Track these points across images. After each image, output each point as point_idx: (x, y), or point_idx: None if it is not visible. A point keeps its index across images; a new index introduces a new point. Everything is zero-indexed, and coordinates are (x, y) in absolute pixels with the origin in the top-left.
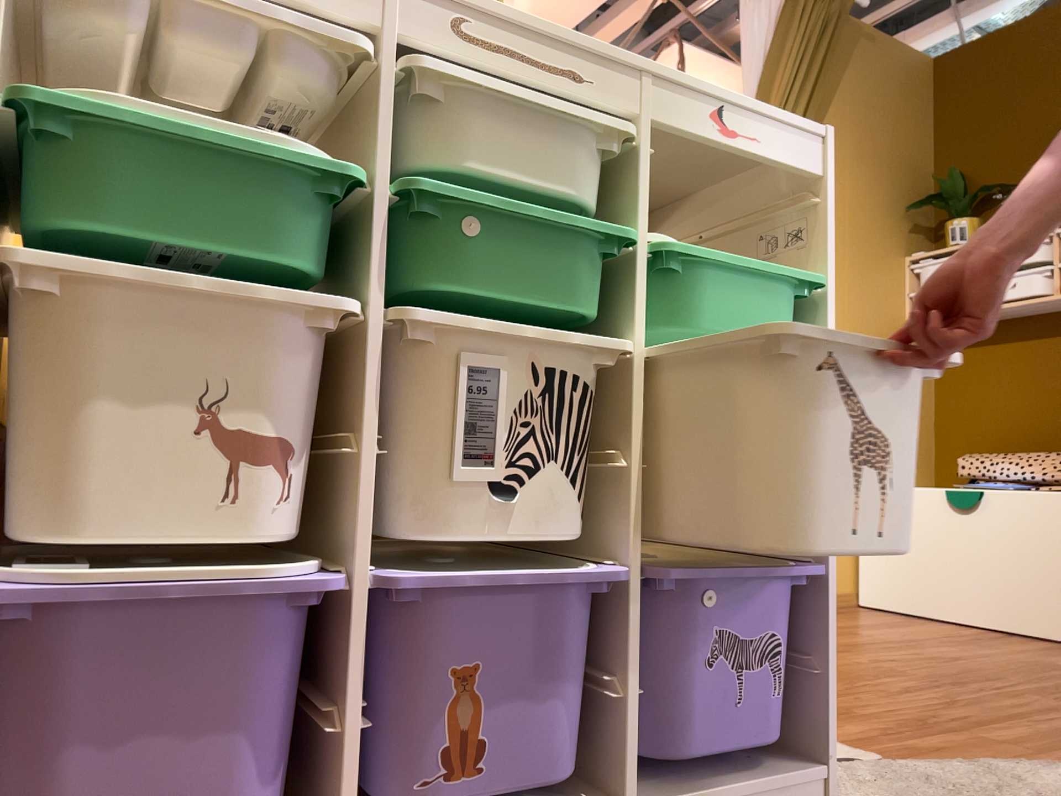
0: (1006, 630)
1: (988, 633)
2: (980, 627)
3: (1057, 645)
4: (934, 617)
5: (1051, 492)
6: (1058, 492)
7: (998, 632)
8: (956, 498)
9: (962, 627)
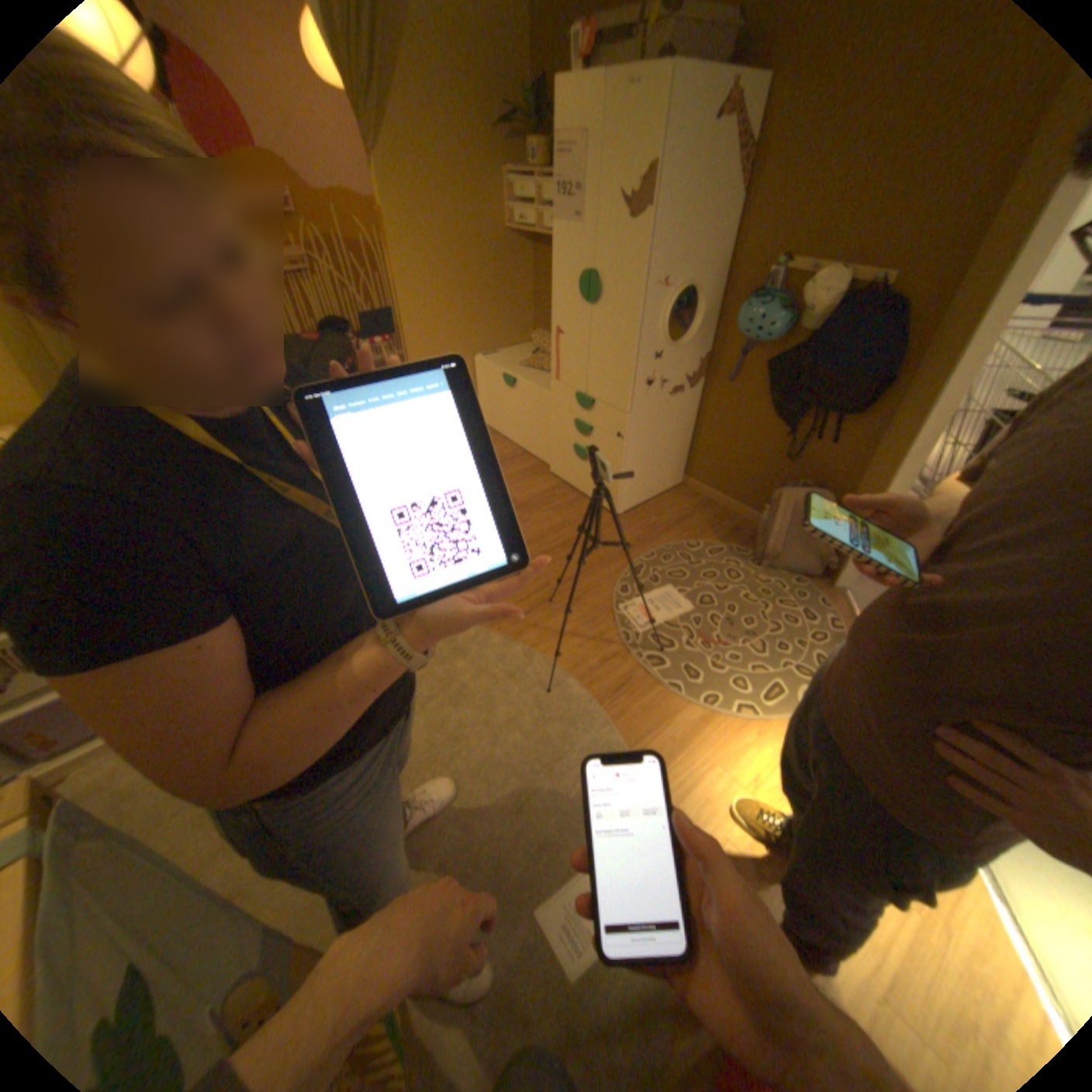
0: (527, 454)
1: (516, 458)
2: (520, 450)
3: (536, 470)
4: (505, 441)
5: (541, 393)
6: (546, 392)
7: (522, 456)
8: (508, 384)
9: (509, 452)
